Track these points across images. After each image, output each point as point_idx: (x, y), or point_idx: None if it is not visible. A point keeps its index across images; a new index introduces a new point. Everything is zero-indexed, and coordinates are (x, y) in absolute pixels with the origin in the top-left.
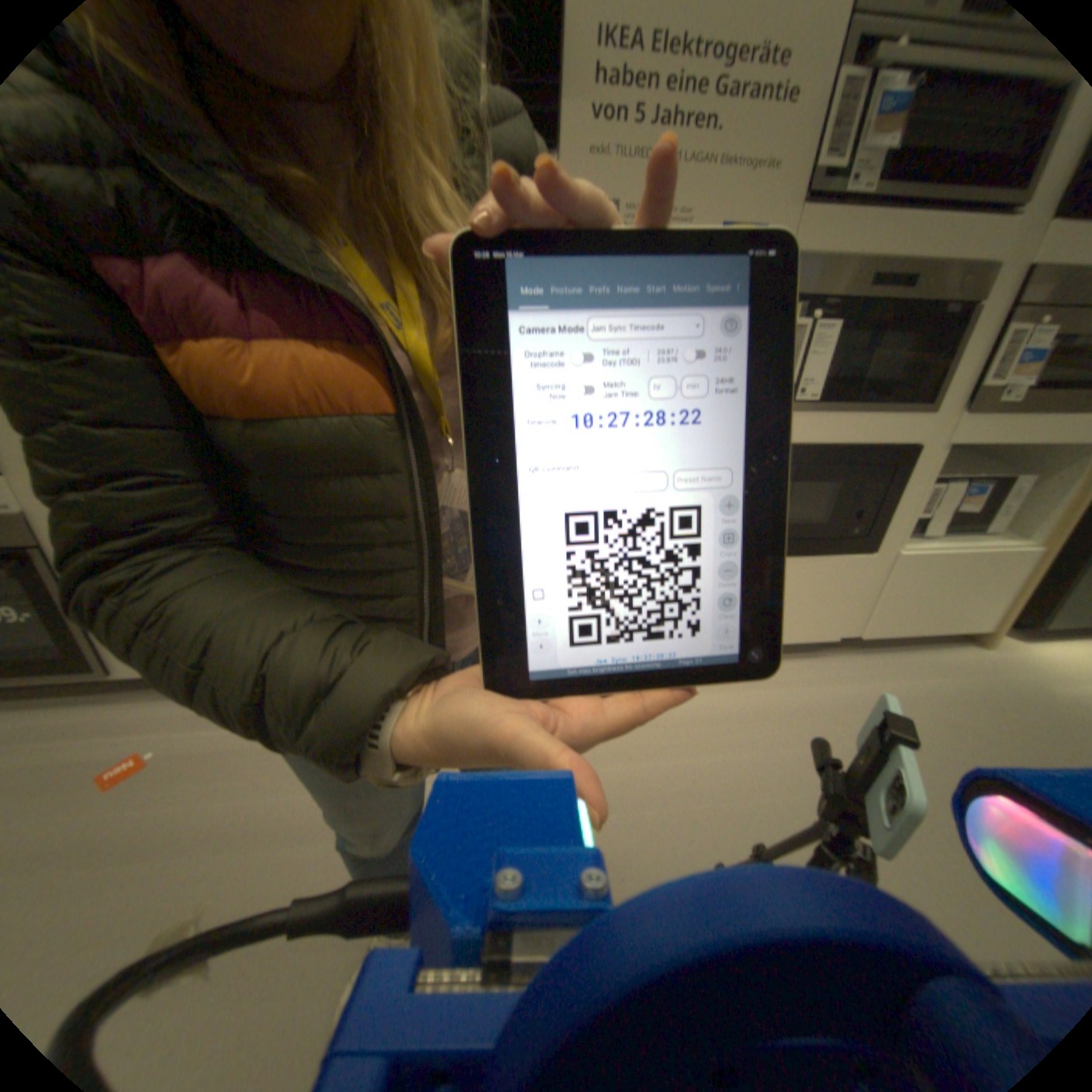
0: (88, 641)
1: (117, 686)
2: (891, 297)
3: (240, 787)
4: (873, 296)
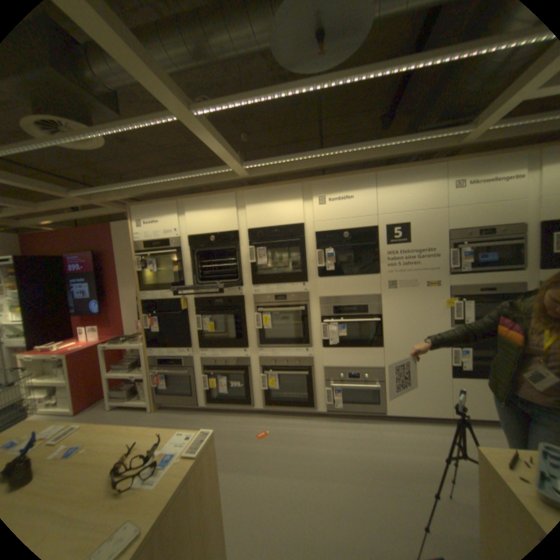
0: (251, 395)
1: (251, 413)
2: (490, 294)
3: (296, 445)
4: (483, 294)
